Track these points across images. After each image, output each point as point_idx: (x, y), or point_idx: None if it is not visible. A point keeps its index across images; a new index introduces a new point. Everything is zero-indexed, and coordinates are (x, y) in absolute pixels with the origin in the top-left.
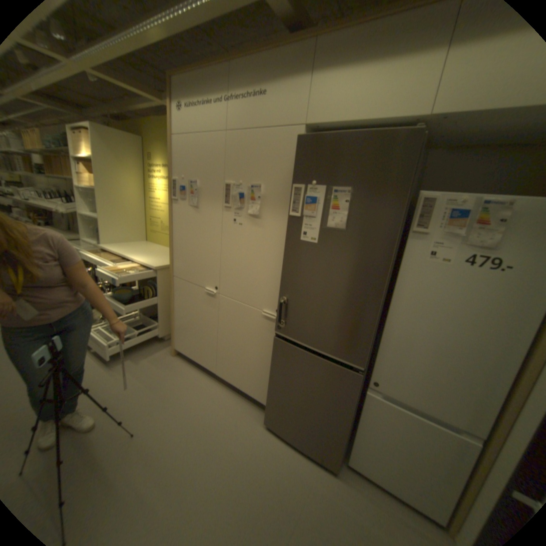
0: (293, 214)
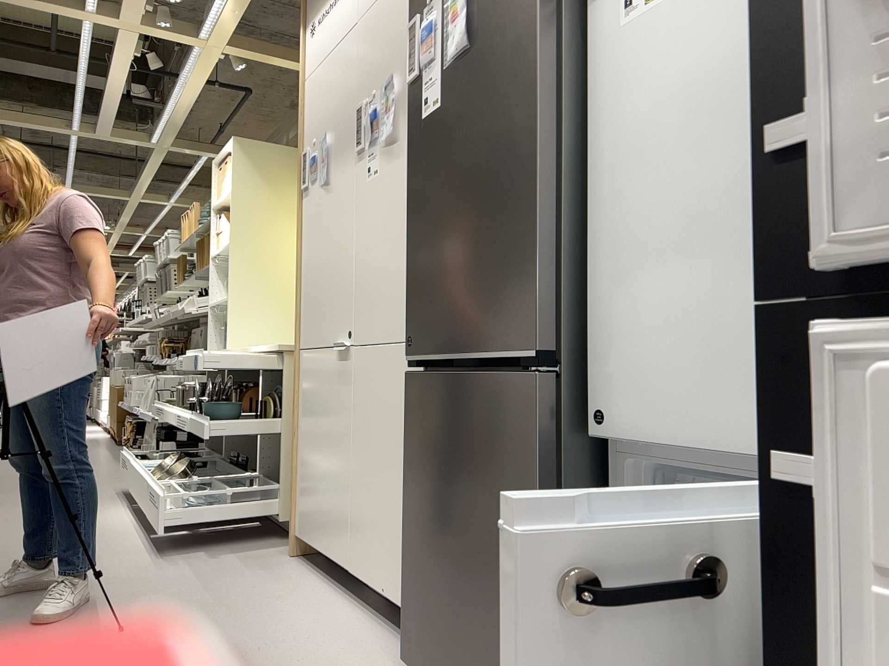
0: (411, 80)
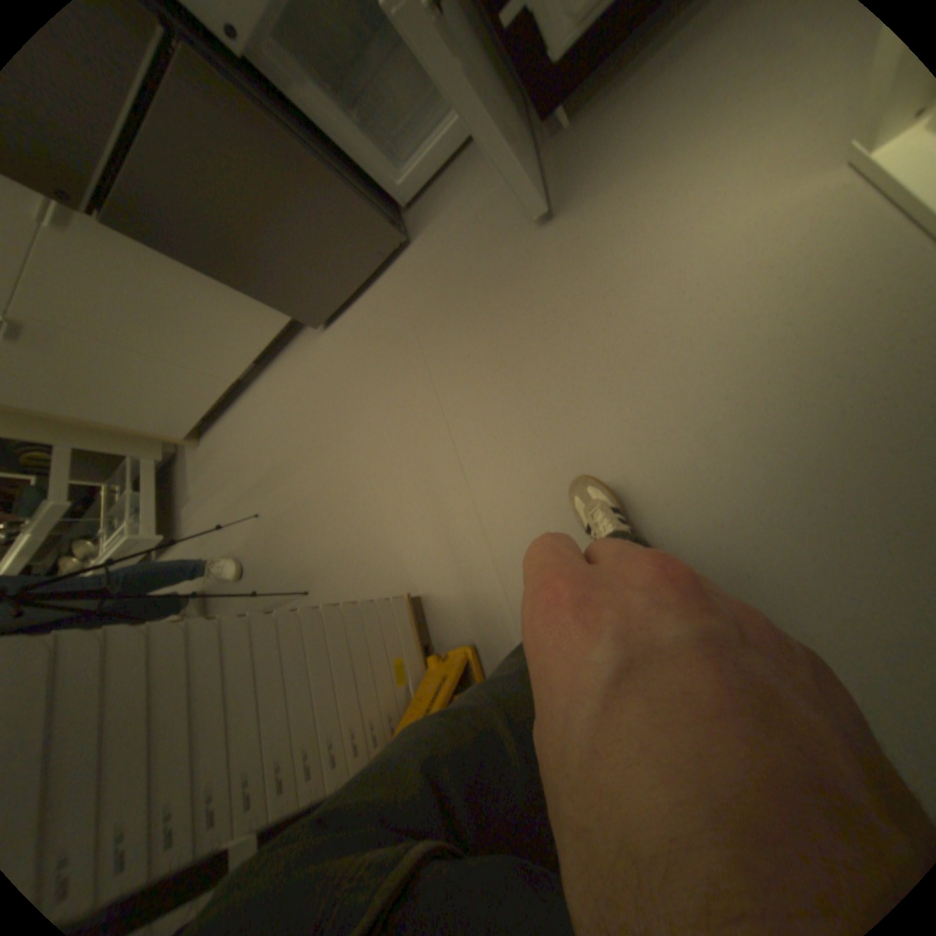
0: None
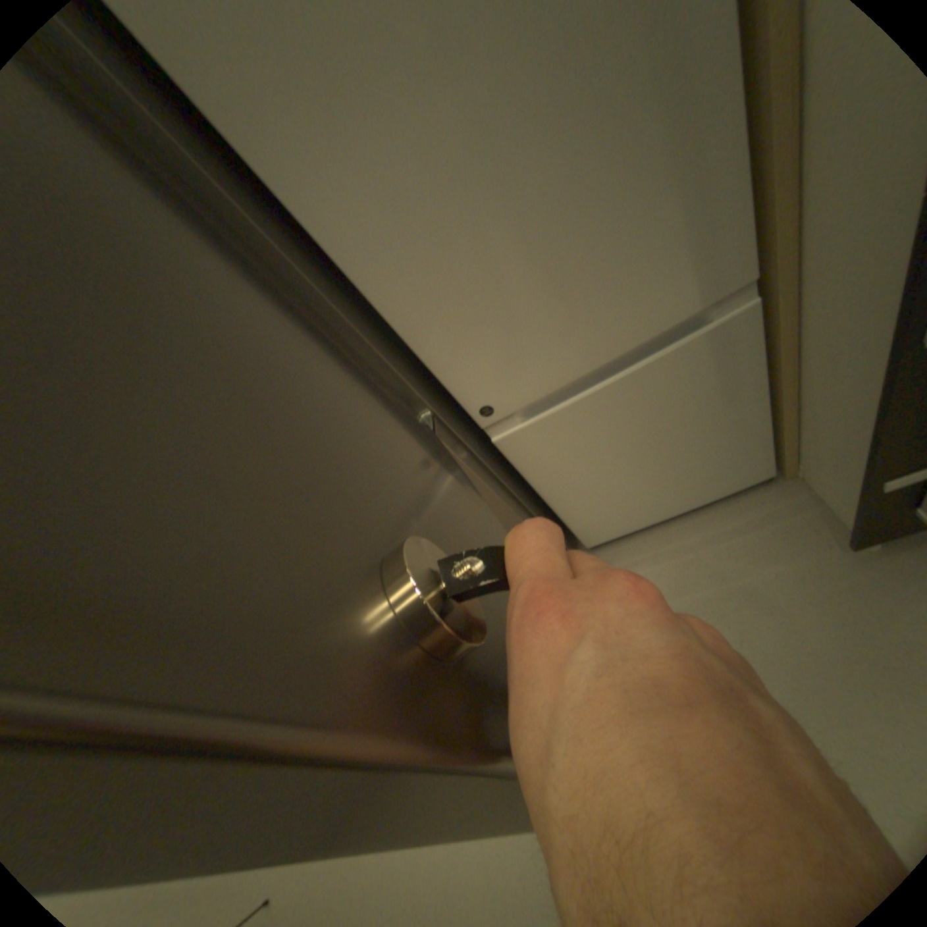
0: None
